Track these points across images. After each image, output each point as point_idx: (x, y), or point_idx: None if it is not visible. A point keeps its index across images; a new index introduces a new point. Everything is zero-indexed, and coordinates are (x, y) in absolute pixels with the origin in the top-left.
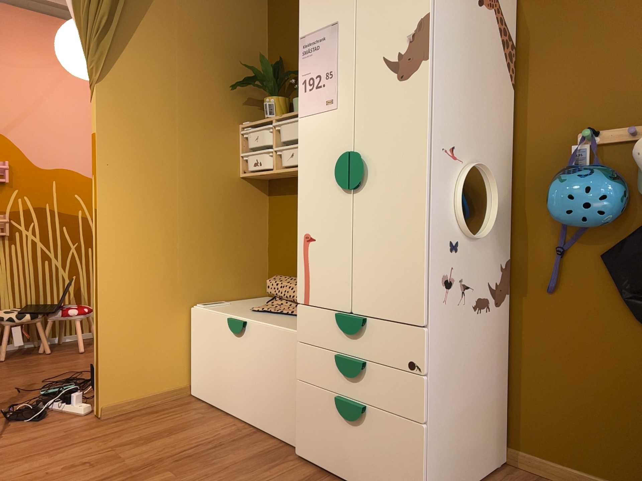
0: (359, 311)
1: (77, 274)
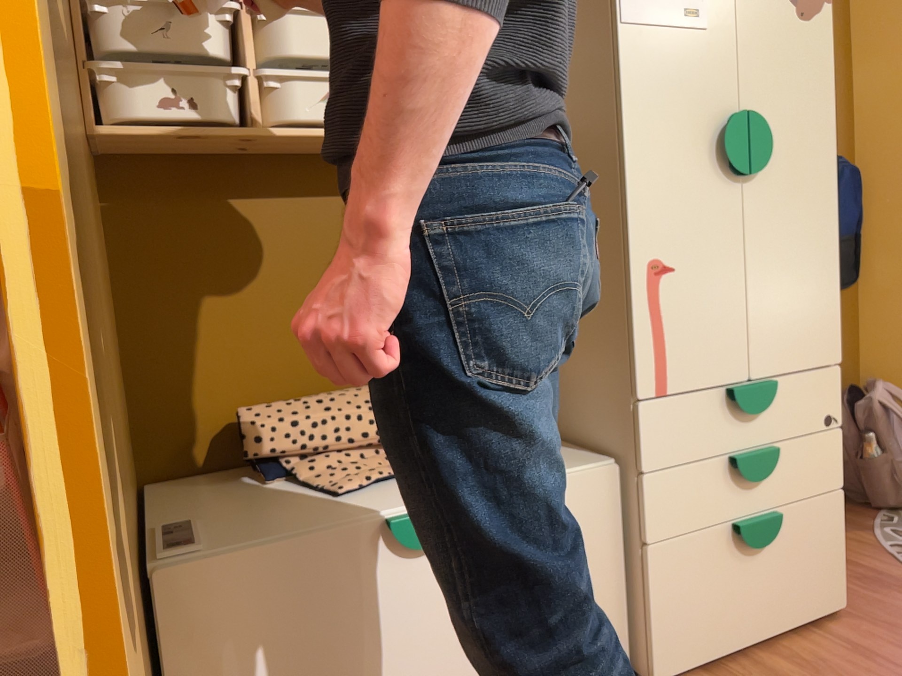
0: (761, 372)
1: None
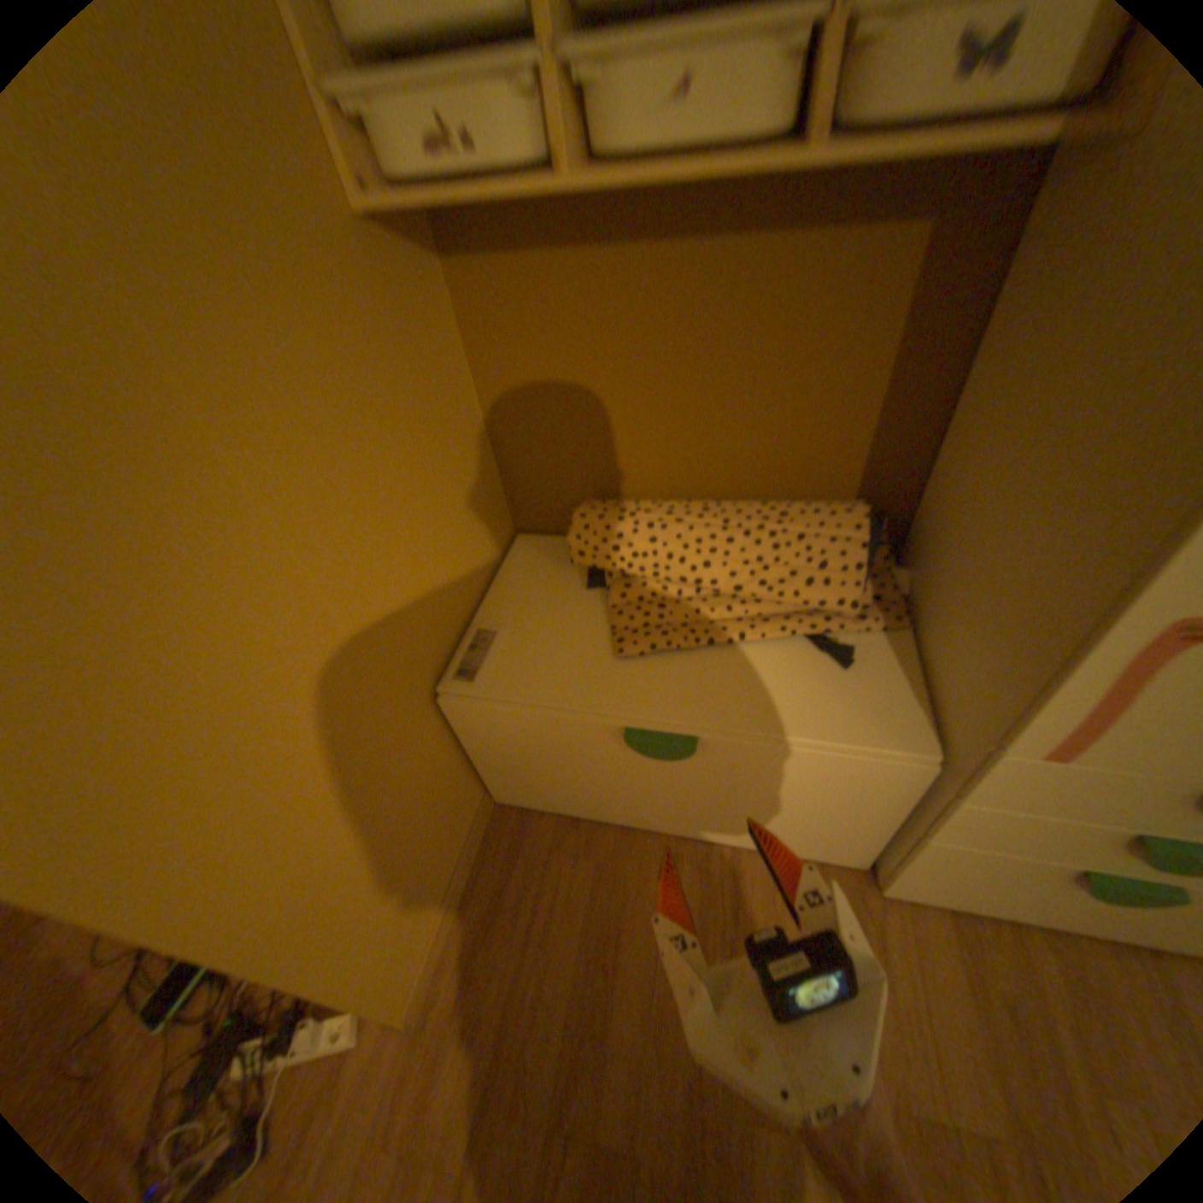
0: None
1: None
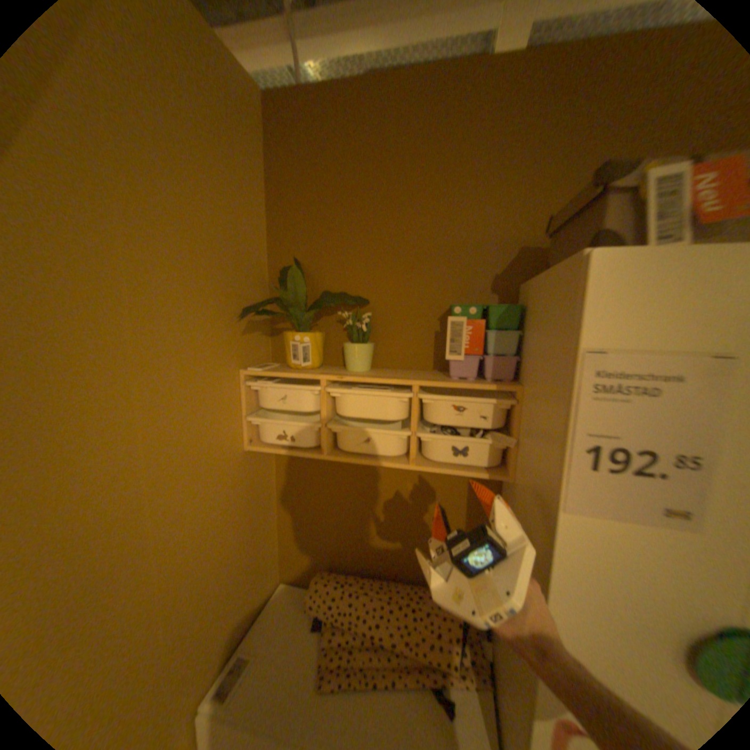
0: None
1: None
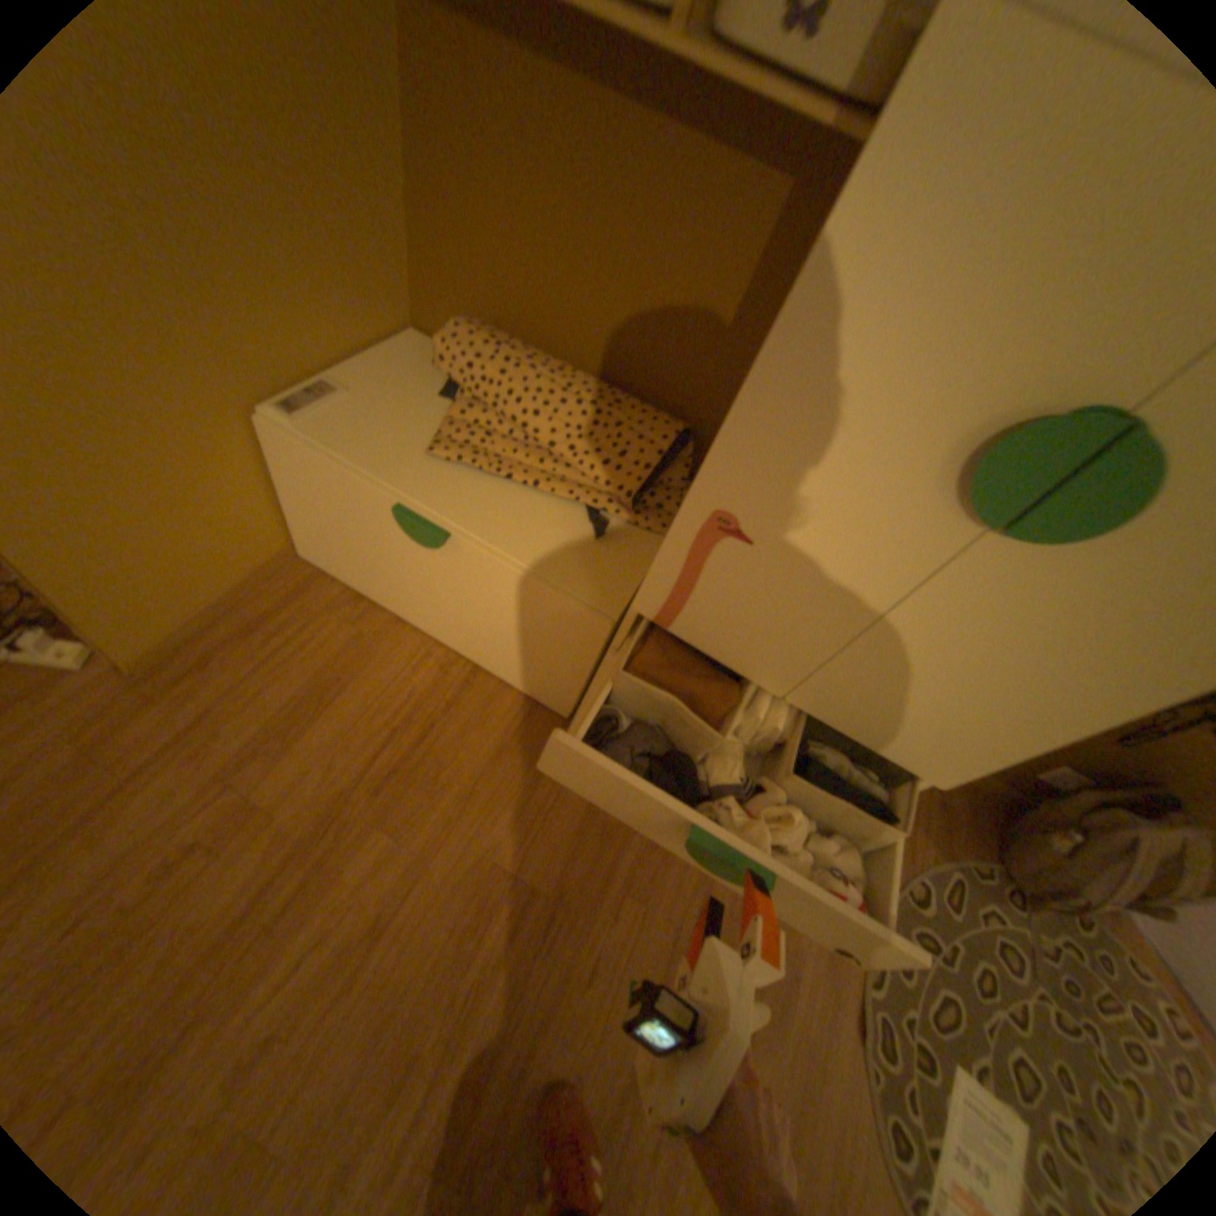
0: (804, 706)
1: None
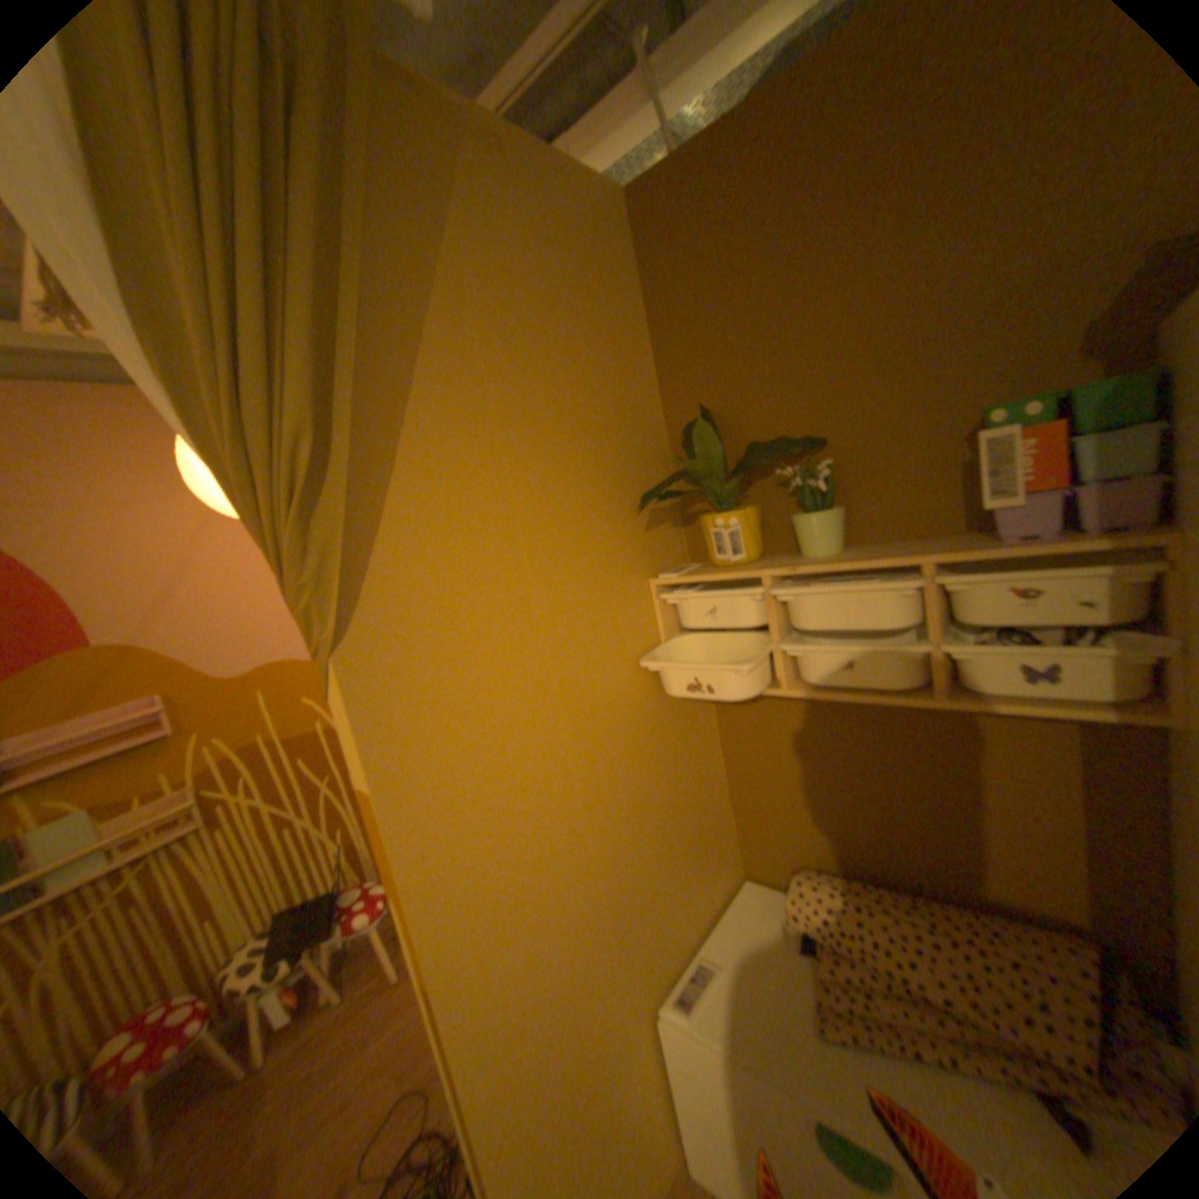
0: None
1: (341, 826)
